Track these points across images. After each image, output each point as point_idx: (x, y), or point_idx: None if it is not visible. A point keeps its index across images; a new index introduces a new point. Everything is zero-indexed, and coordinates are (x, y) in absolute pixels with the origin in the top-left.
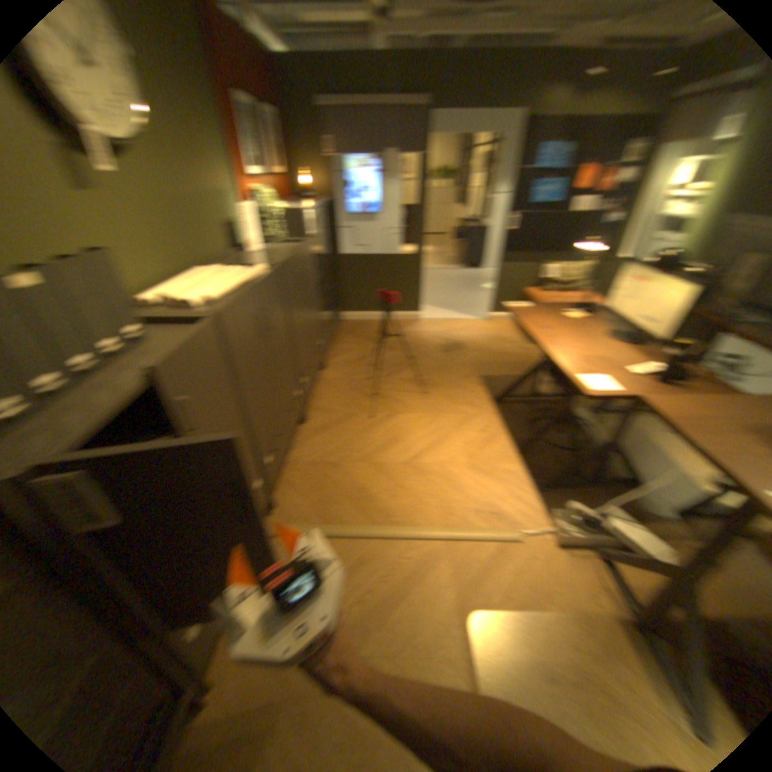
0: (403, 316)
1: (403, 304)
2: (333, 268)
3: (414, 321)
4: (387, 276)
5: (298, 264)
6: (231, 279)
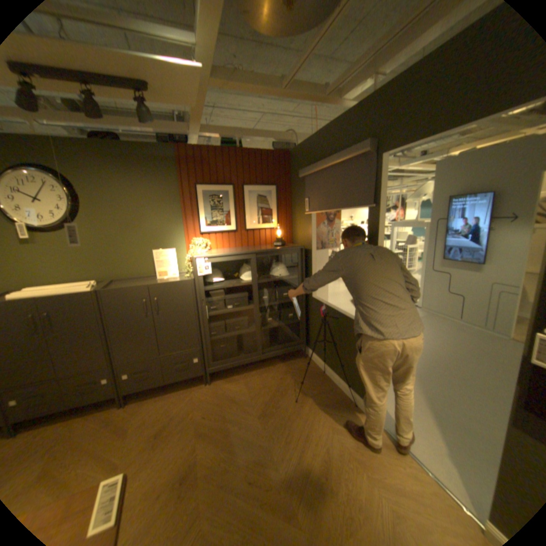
0: (348, 392)
1: (349, 378)
2: (302, 306)
3: (355, 409)
4: (337, 335)
5: (133, 294)
6: (51, 291)
